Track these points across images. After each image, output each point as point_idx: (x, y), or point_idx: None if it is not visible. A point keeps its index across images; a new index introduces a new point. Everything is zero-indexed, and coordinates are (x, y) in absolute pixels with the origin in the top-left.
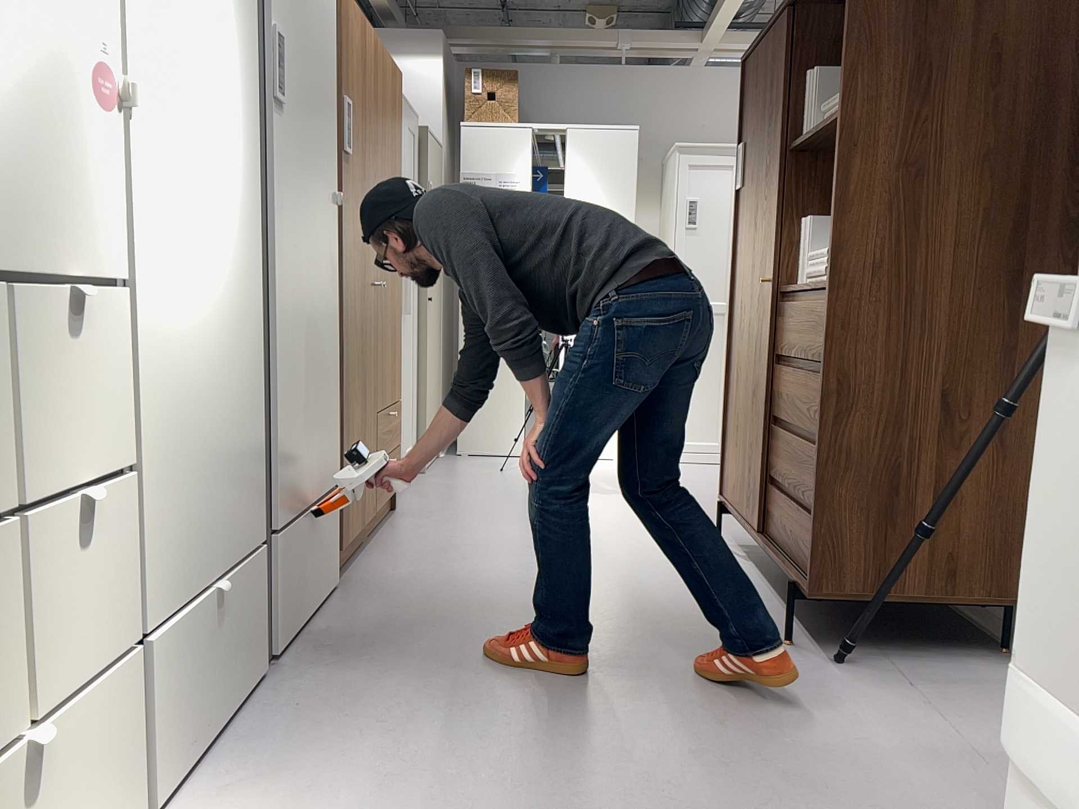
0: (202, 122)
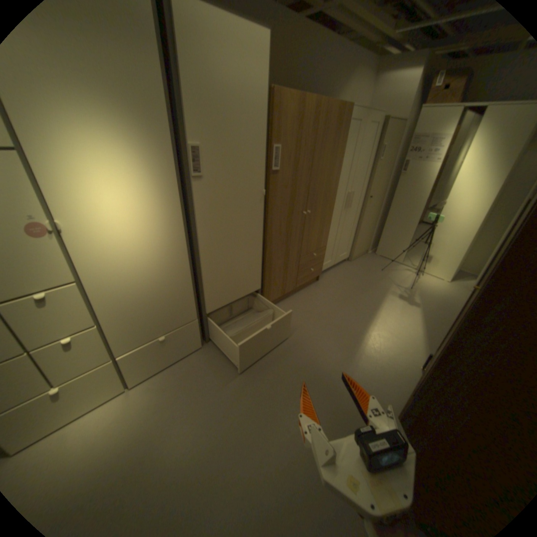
0: (128, 210)
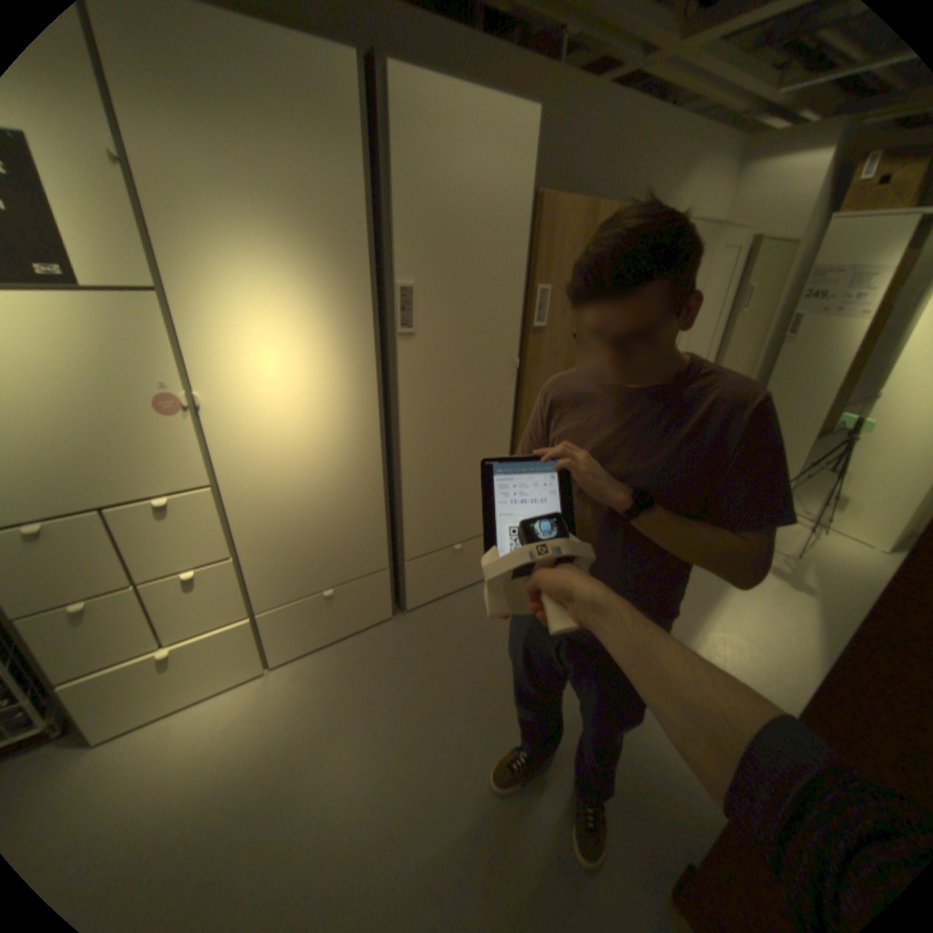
0: (297, 382)
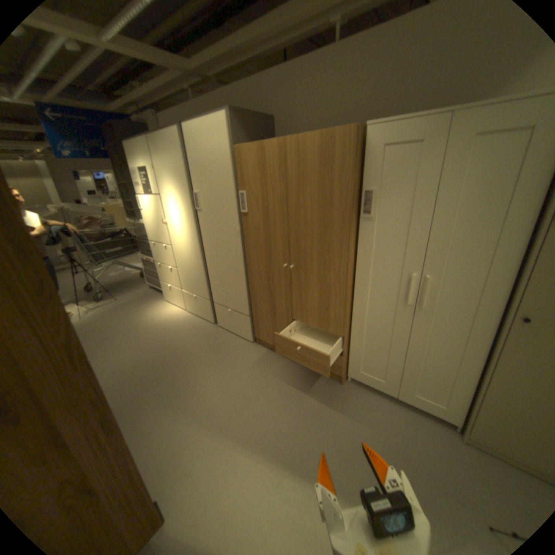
0: (180, 222)
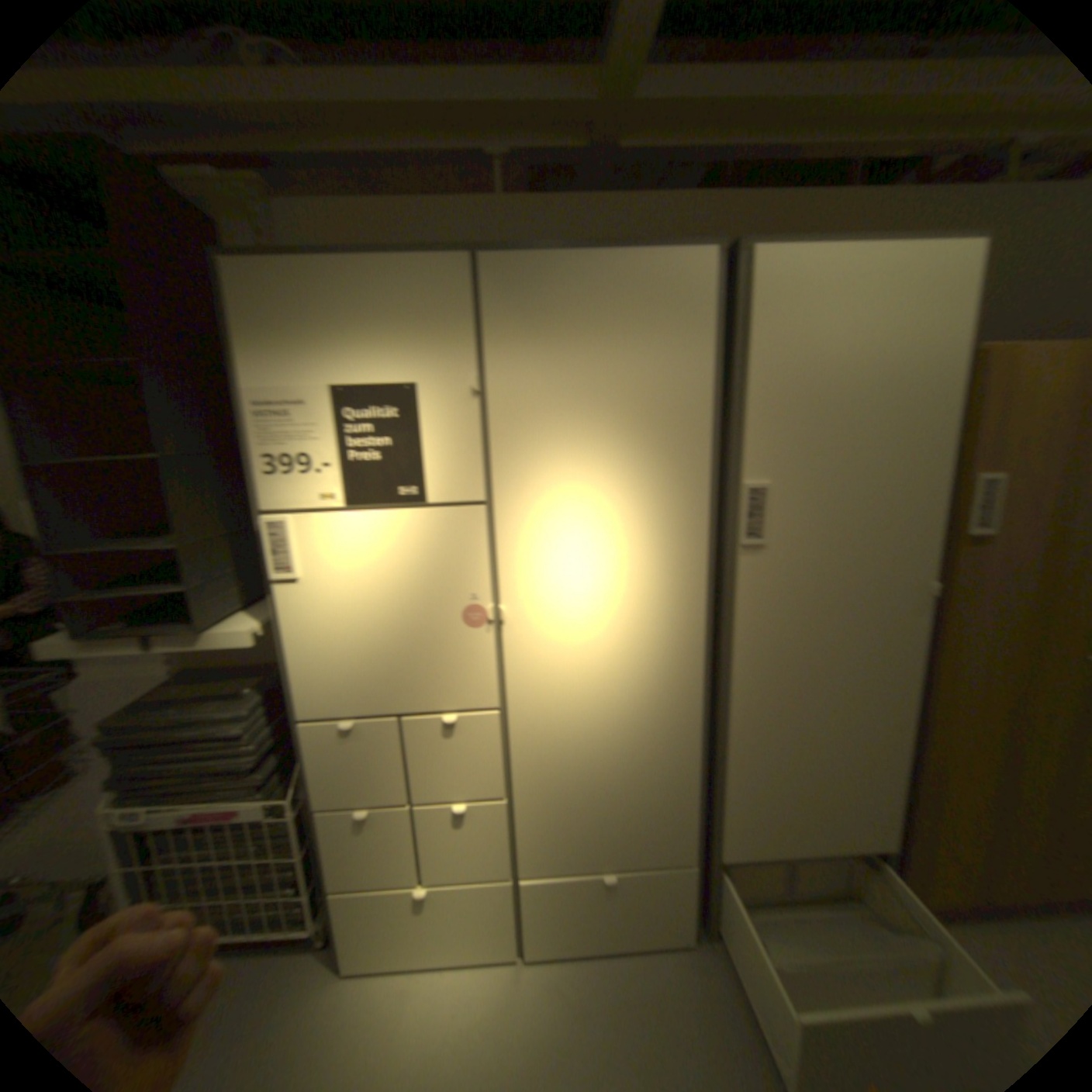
0: (609, 601)
